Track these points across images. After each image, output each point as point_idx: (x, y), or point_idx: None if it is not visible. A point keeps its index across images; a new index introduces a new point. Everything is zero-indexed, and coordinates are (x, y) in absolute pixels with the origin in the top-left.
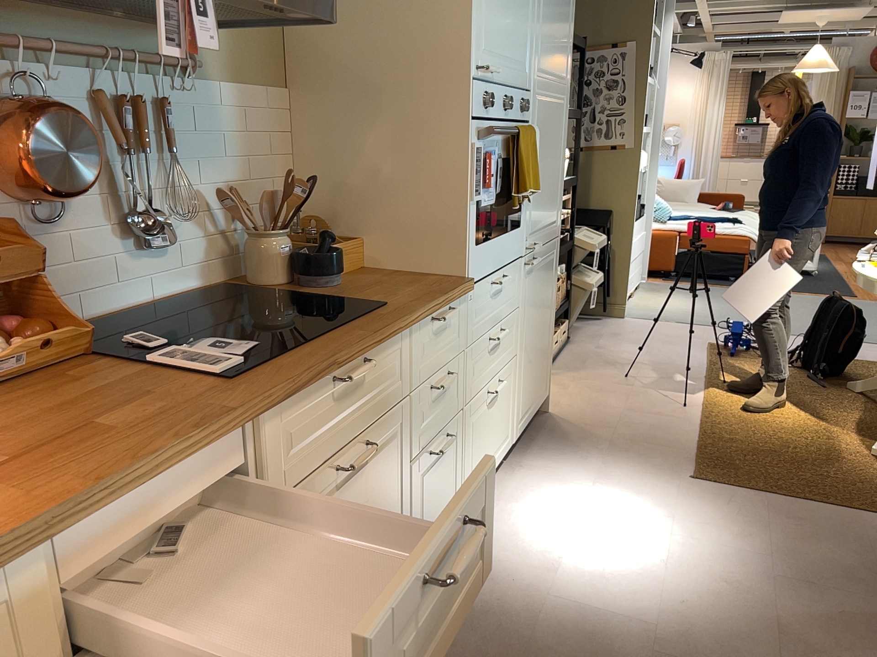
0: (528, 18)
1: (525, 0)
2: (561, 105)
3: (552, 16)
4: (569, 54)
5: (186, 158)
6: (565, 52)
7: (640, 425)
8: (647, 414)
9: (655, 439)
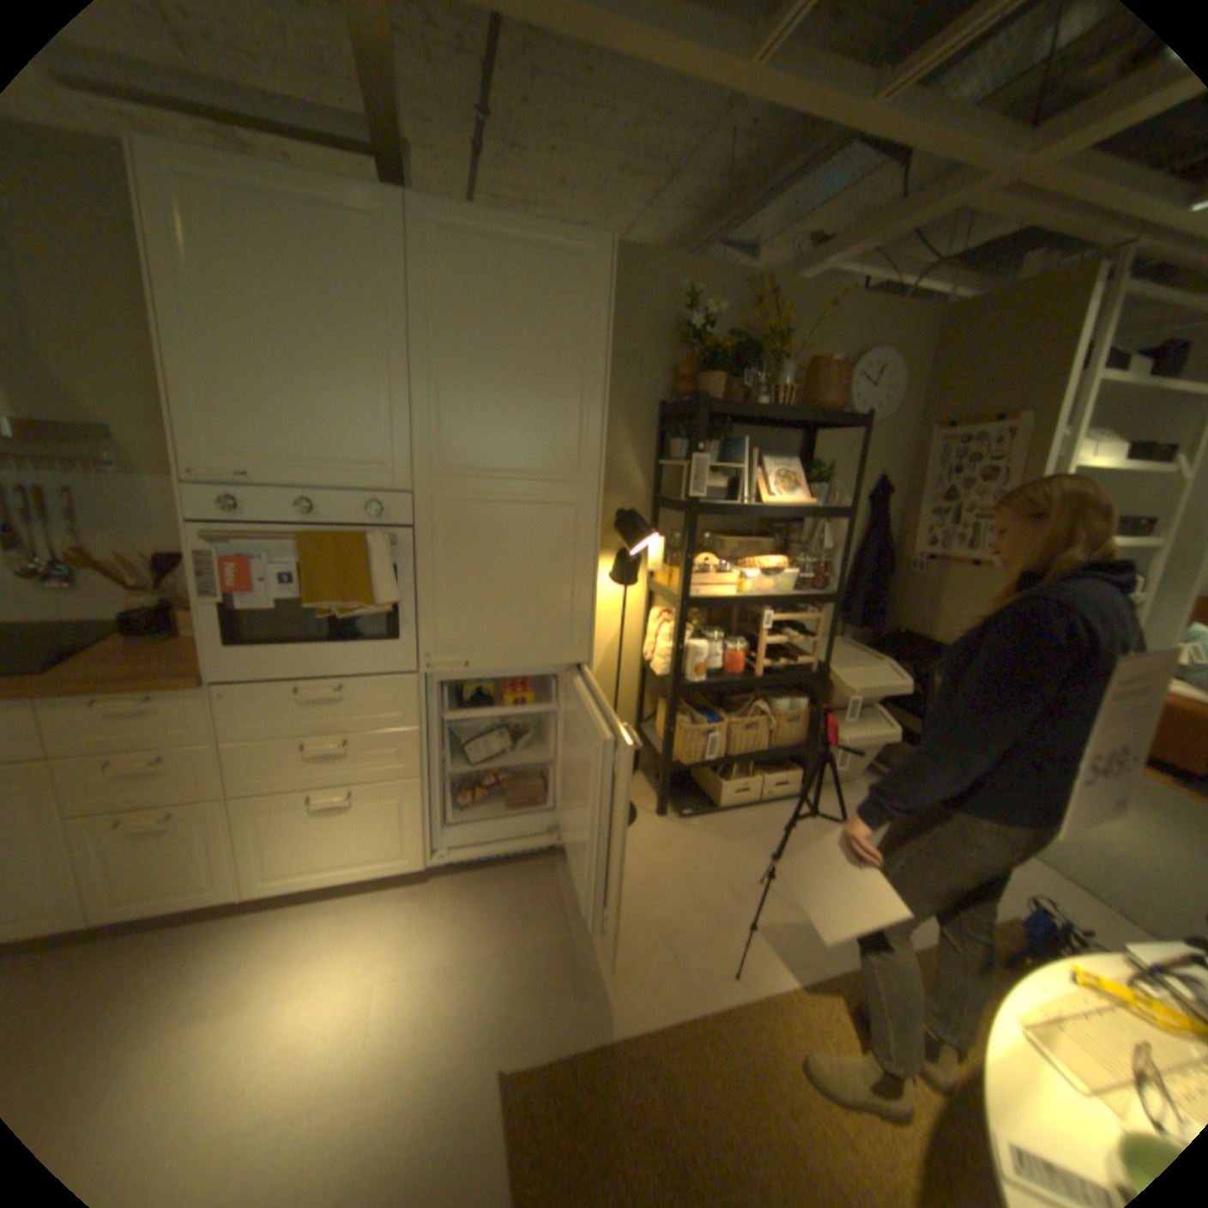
0: (377, 411)
1: (356, 391)
2: (554, 507)
3: (481, 402)
4: (582, 443)
5: (99, 530)
6: (556, 441)
7: (622, 956)
8: (666, 949)
9: (591, 989)
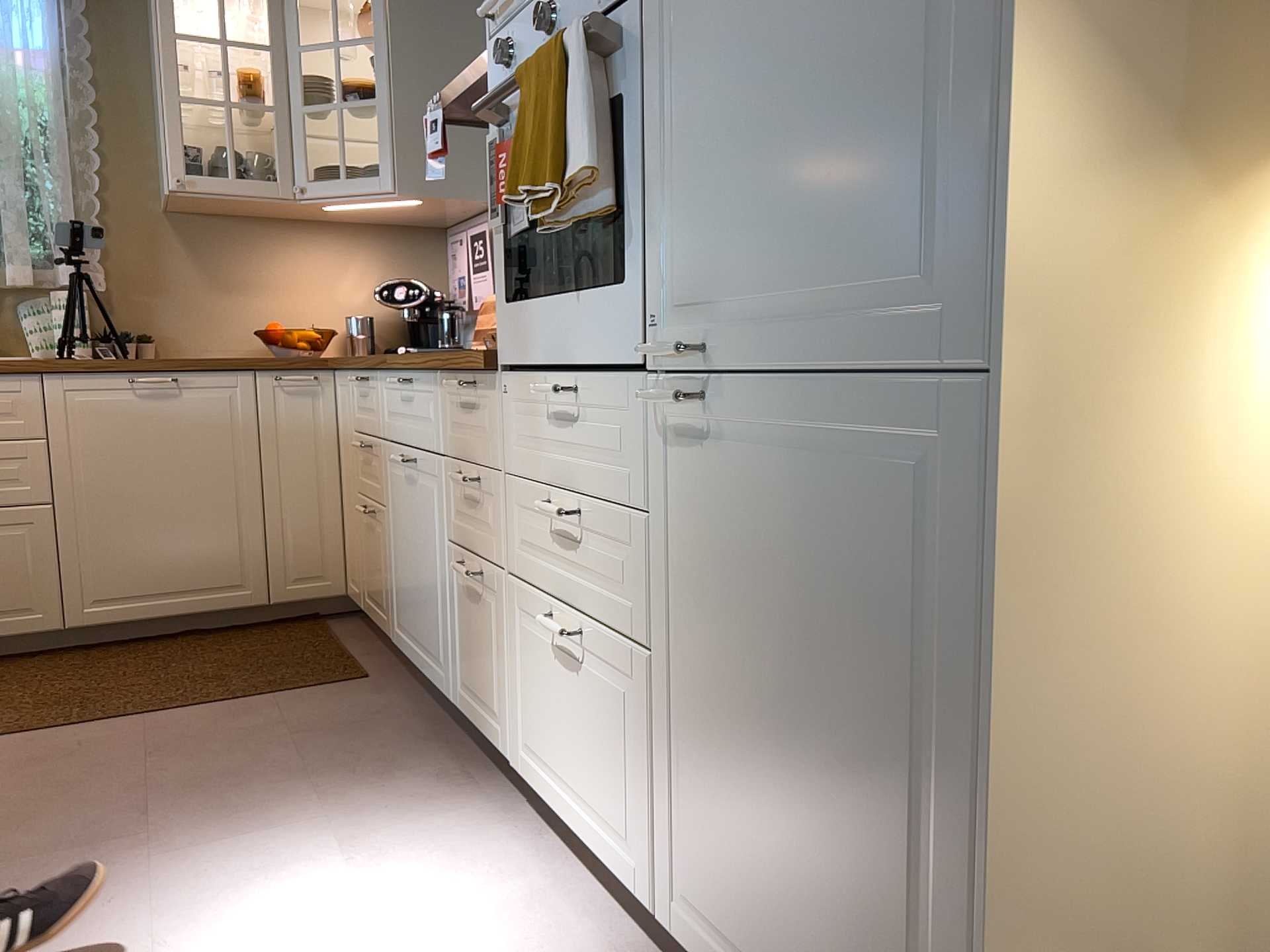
0: None
1: None
2: None
3: None
4: None
5: None
6: None
7: None
8: None
9: None
